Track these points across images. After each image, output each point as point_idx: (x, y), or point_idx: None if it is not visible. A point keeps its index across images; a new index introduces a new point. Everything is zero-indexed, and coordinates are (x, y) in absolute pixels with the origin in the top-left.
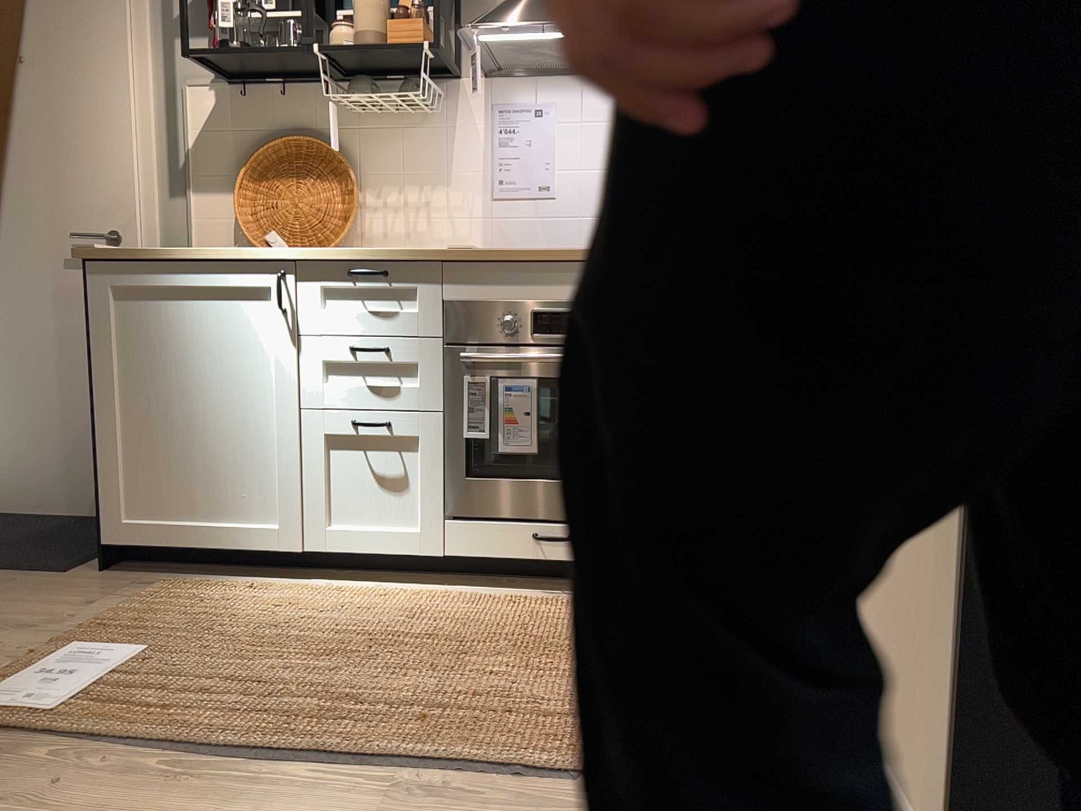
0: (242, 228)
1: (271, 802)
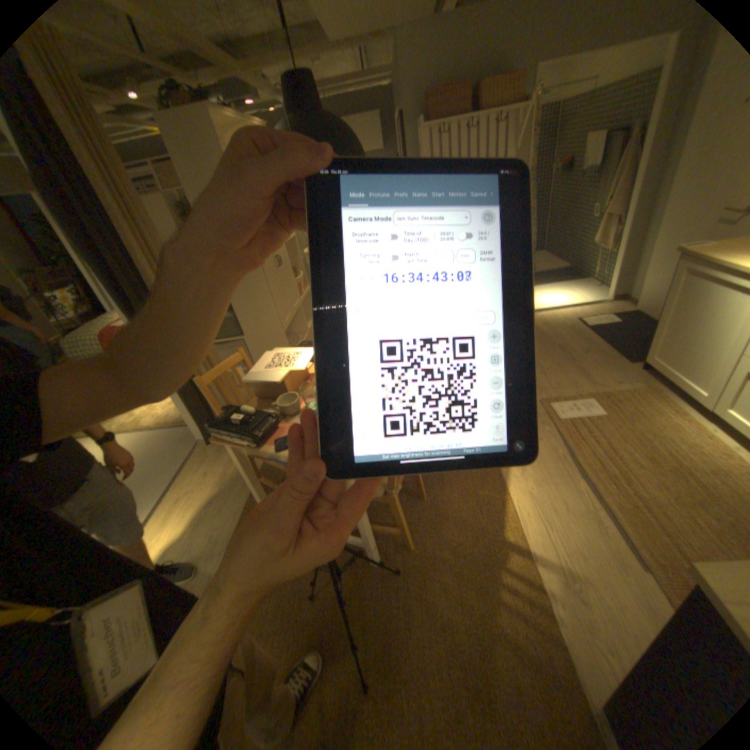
0: None
1: (568, 483)
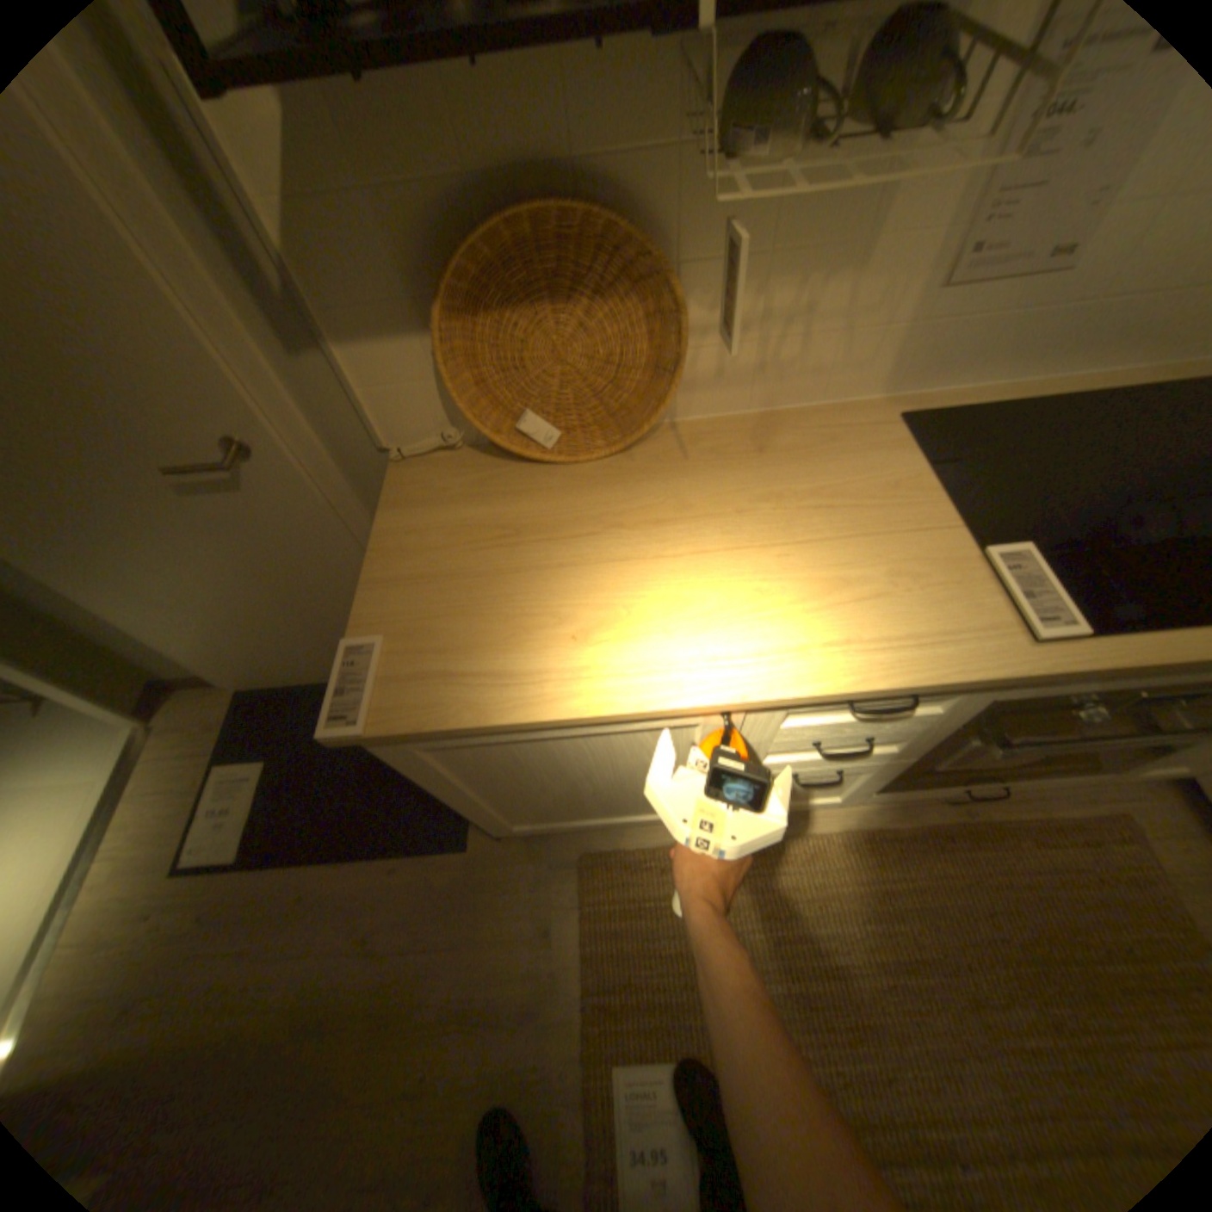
0: (477, 422)
1: None
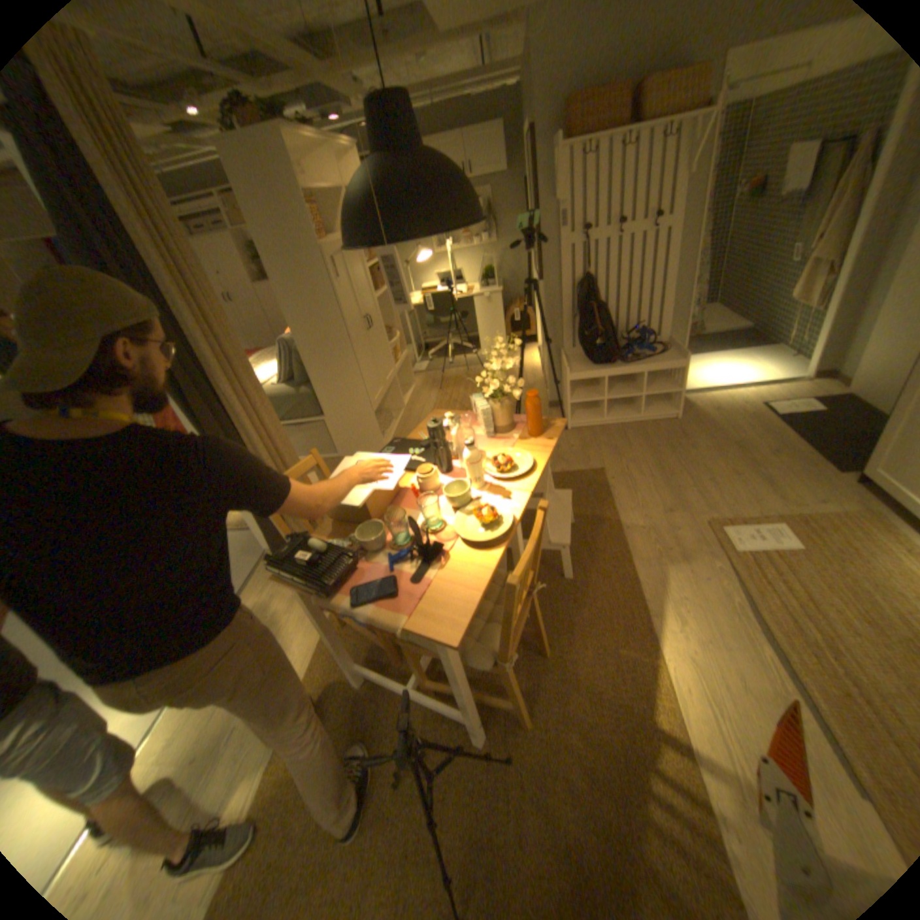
0: None
1: (747, 648)
